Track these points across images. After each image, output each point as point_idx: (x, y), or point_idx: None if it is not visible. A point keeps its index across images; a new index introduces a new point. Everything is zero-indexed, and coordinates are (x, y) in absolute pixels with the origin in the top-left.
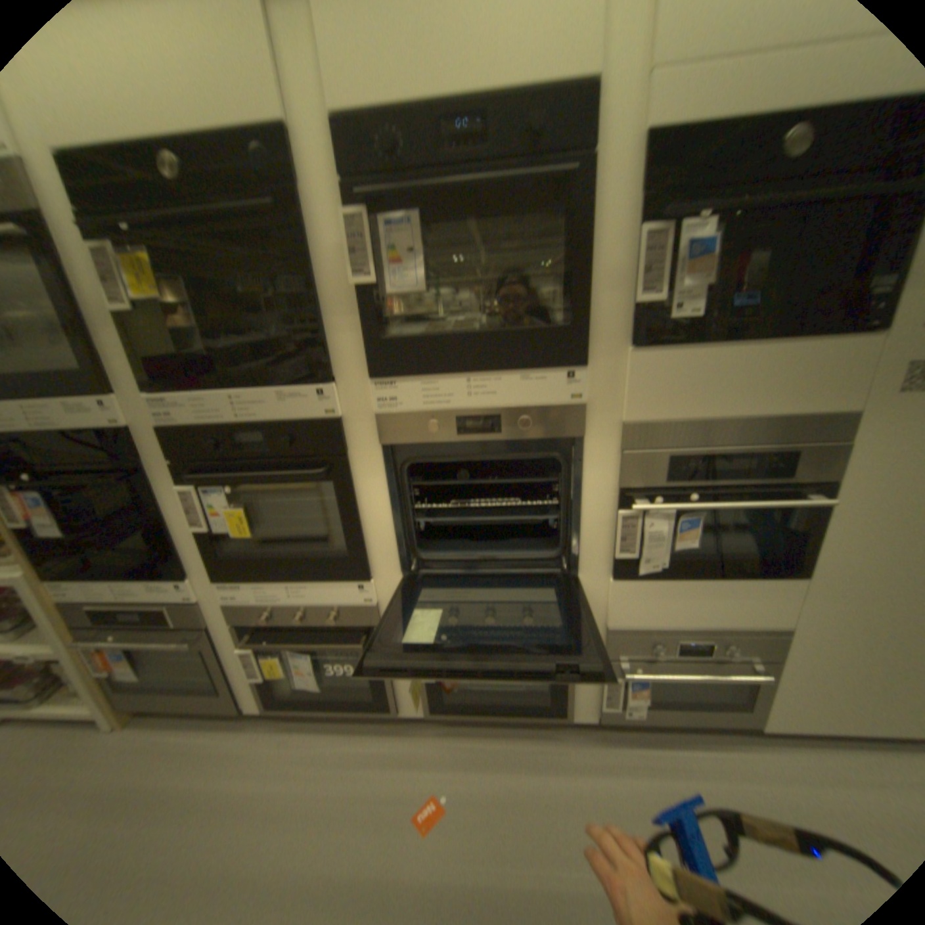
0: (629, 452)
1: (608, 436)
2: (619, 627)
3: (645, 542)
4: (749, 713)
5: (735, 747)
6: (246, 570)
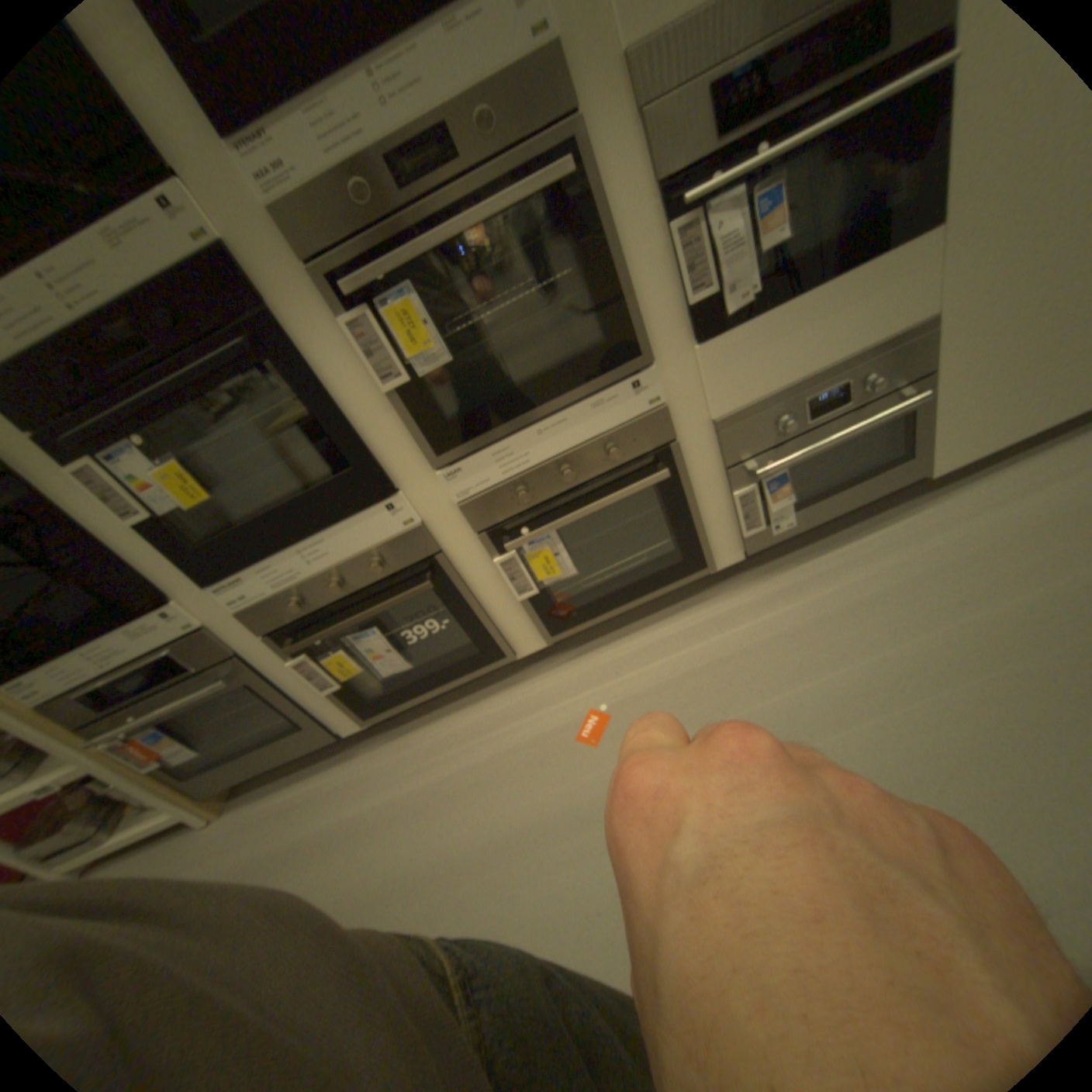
0: (648, 102)
1: (611, 90)
2: (729, 409)
3: (720, 255)
4: (913, 460)
5: (908, 511)
6: (238, 553)
